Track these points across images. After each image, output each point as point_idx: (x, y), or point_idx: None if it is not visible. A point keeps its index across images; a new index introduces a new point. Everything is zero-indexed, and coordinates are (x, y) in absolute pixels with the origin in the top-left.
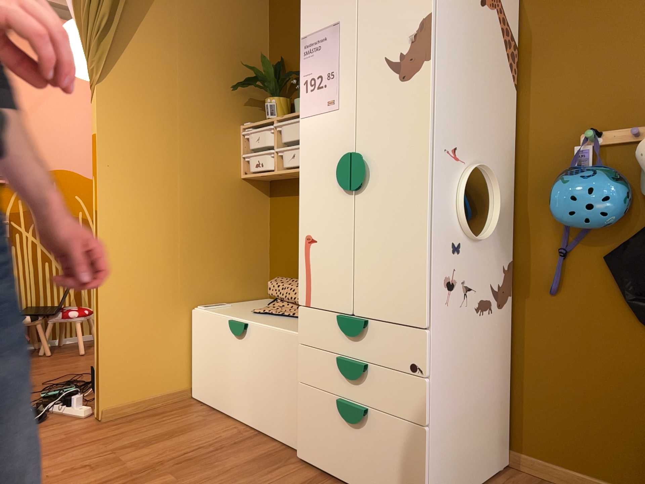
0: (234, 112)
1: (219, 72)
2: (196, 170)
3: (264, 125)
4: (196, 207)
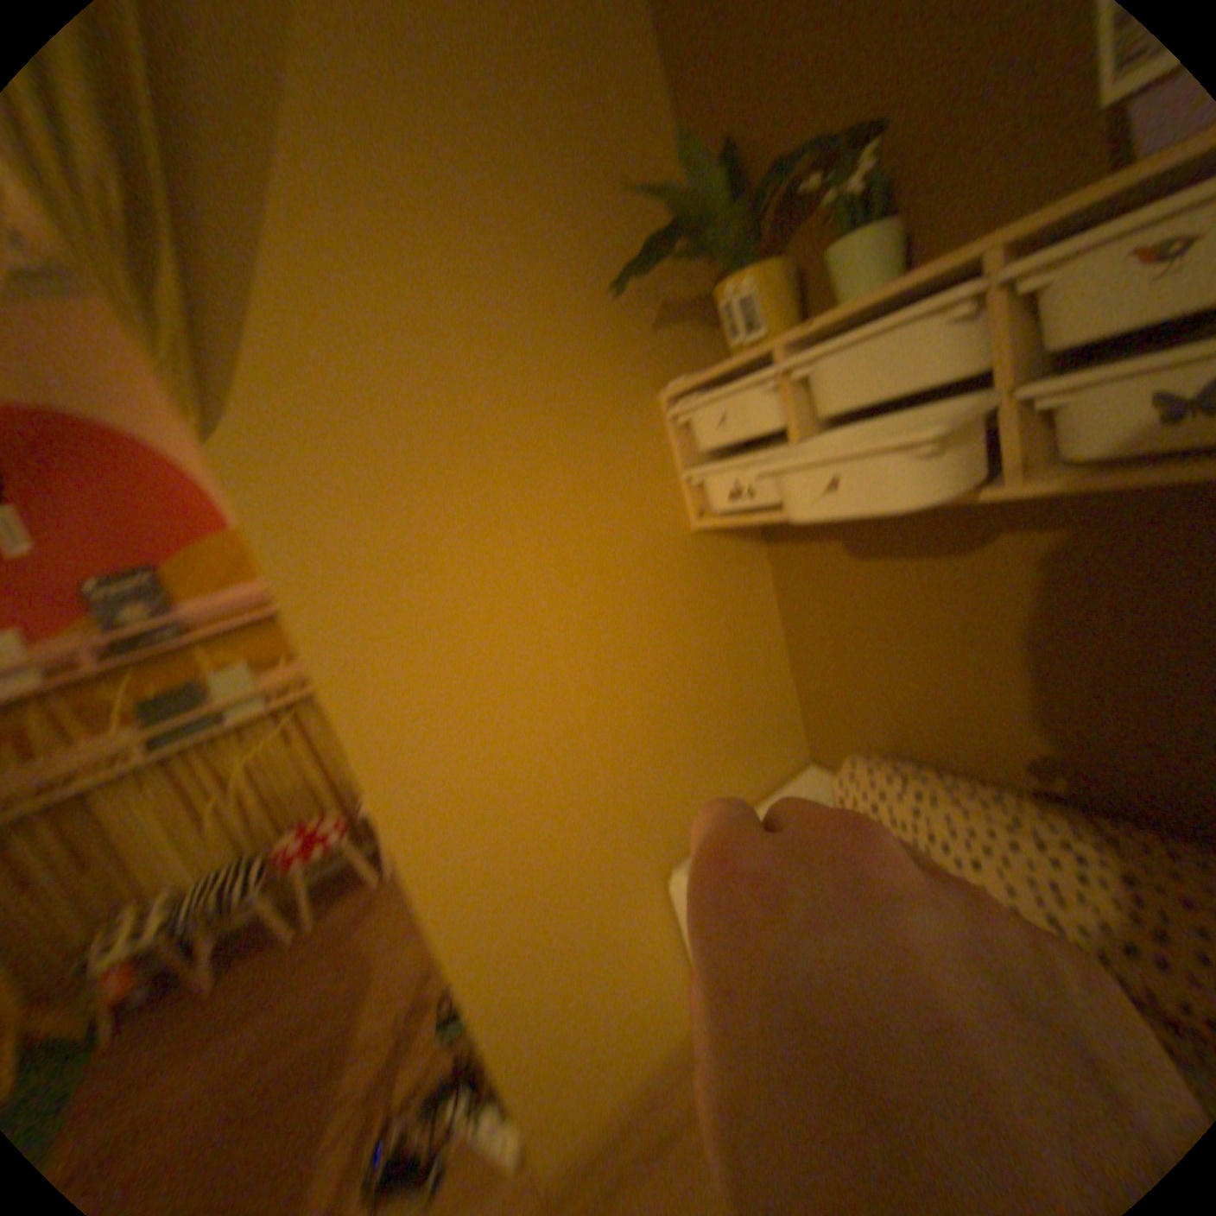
0: (635, 356)
1: (562, 252)
2: (583, 557)
3: (741, 370)
4: (610, 648)
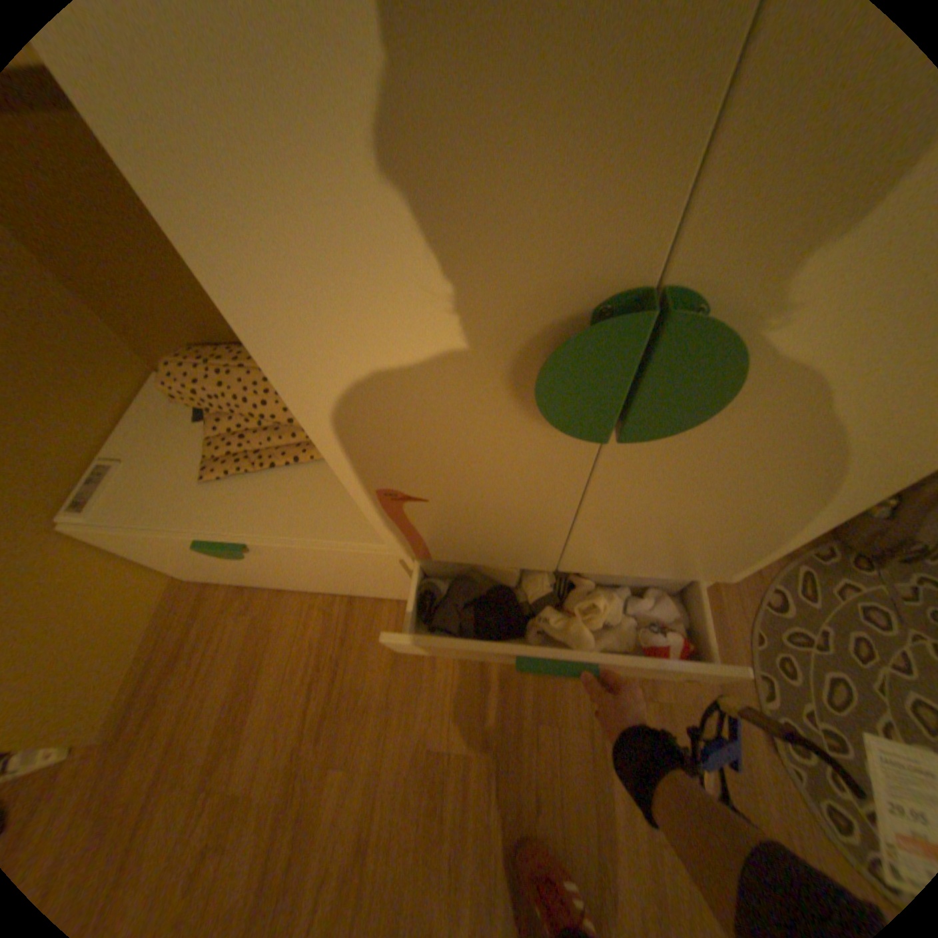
0: None
1: None
2: None
3: None
4: None
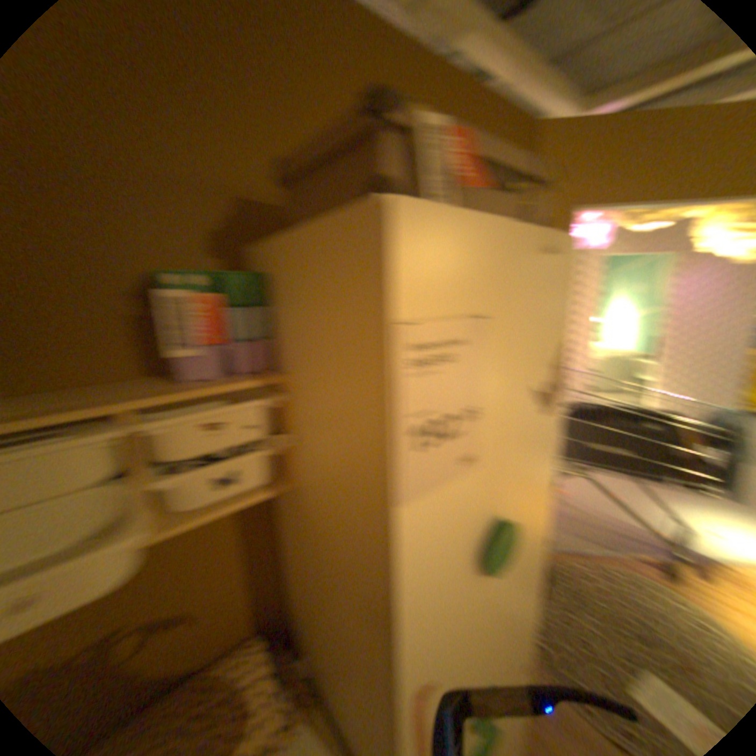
0: None
1: None
2: None
3: None
4: None
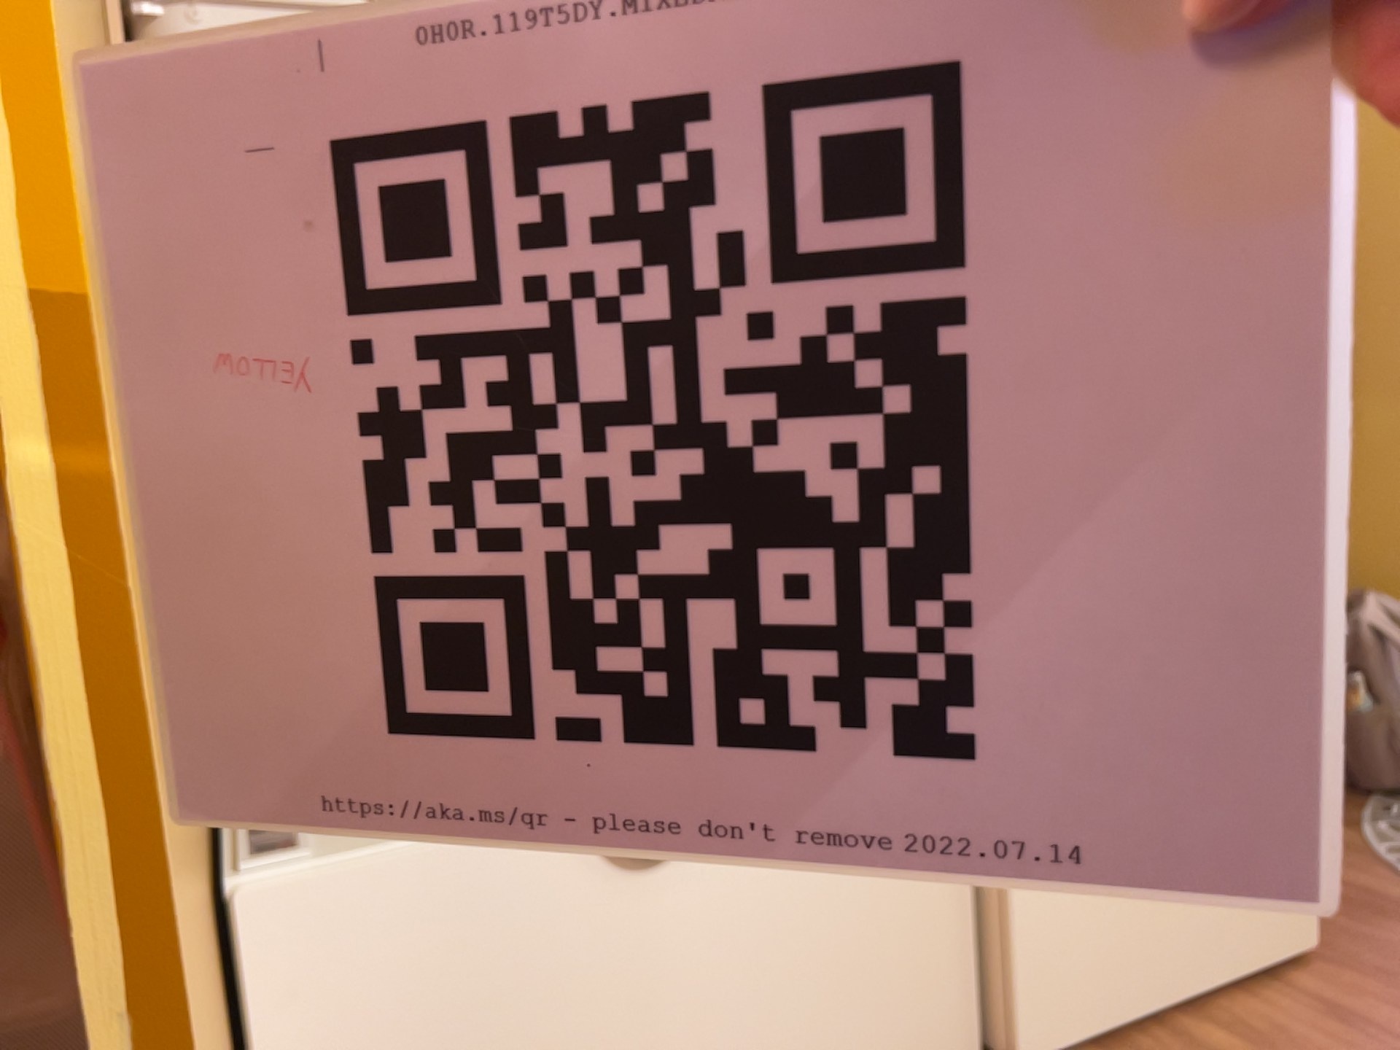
0: None
1: None
2: None
3: None
4: None
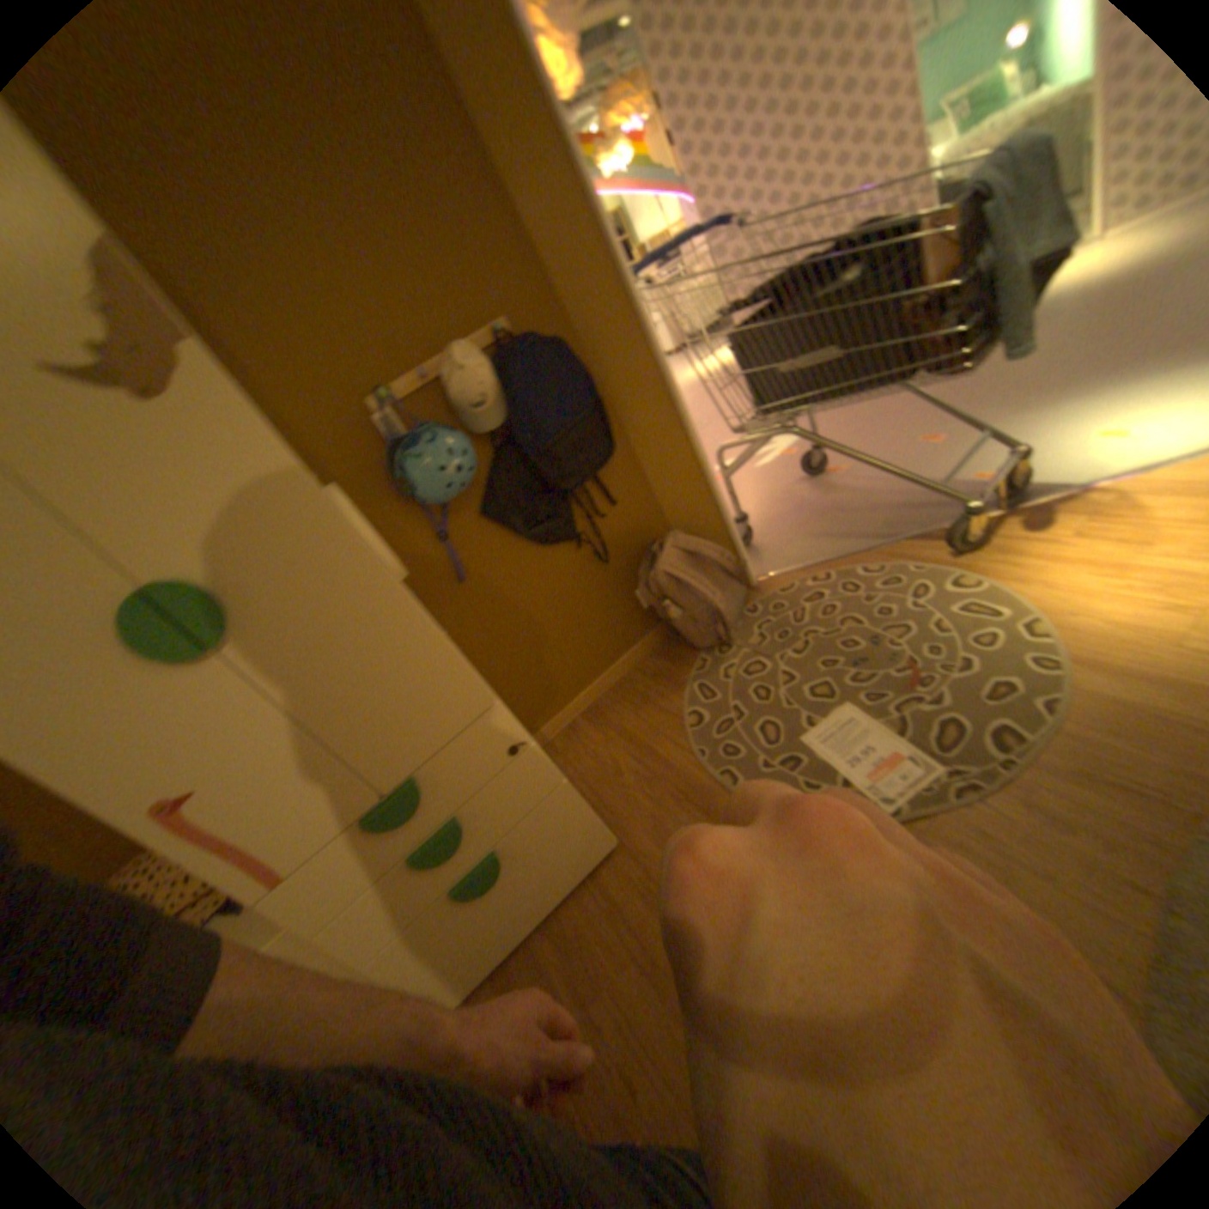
0: None
1: None
2: None
3: None
4: None
